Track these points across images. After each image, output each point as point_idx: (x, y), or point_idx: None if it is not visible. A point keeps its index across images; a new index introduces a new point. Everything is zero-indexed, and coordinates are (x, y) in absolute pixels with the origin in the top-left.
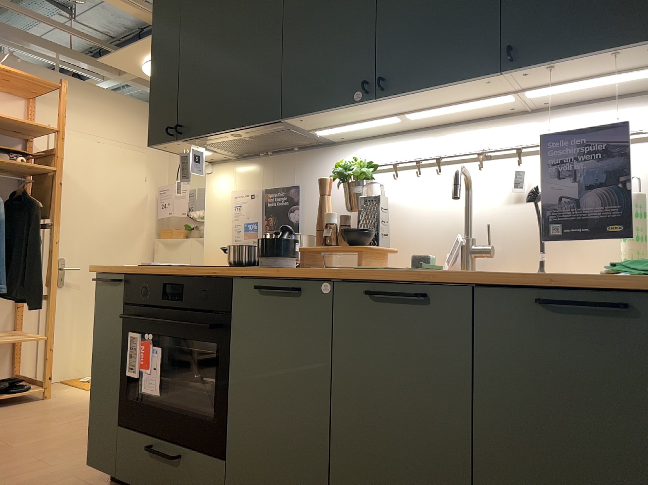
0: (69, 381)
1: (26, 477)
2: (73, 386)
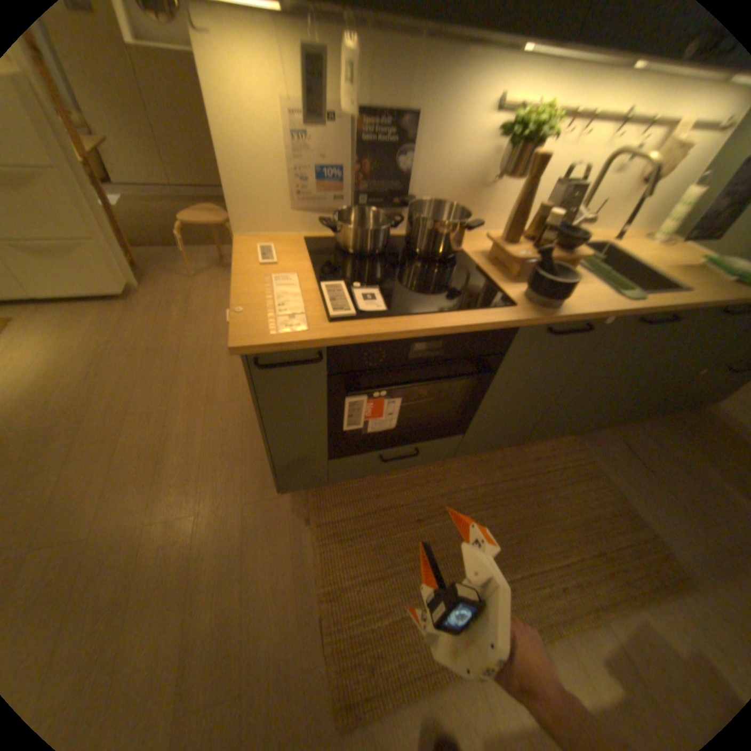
0: None
1: (199, 543)
2: None
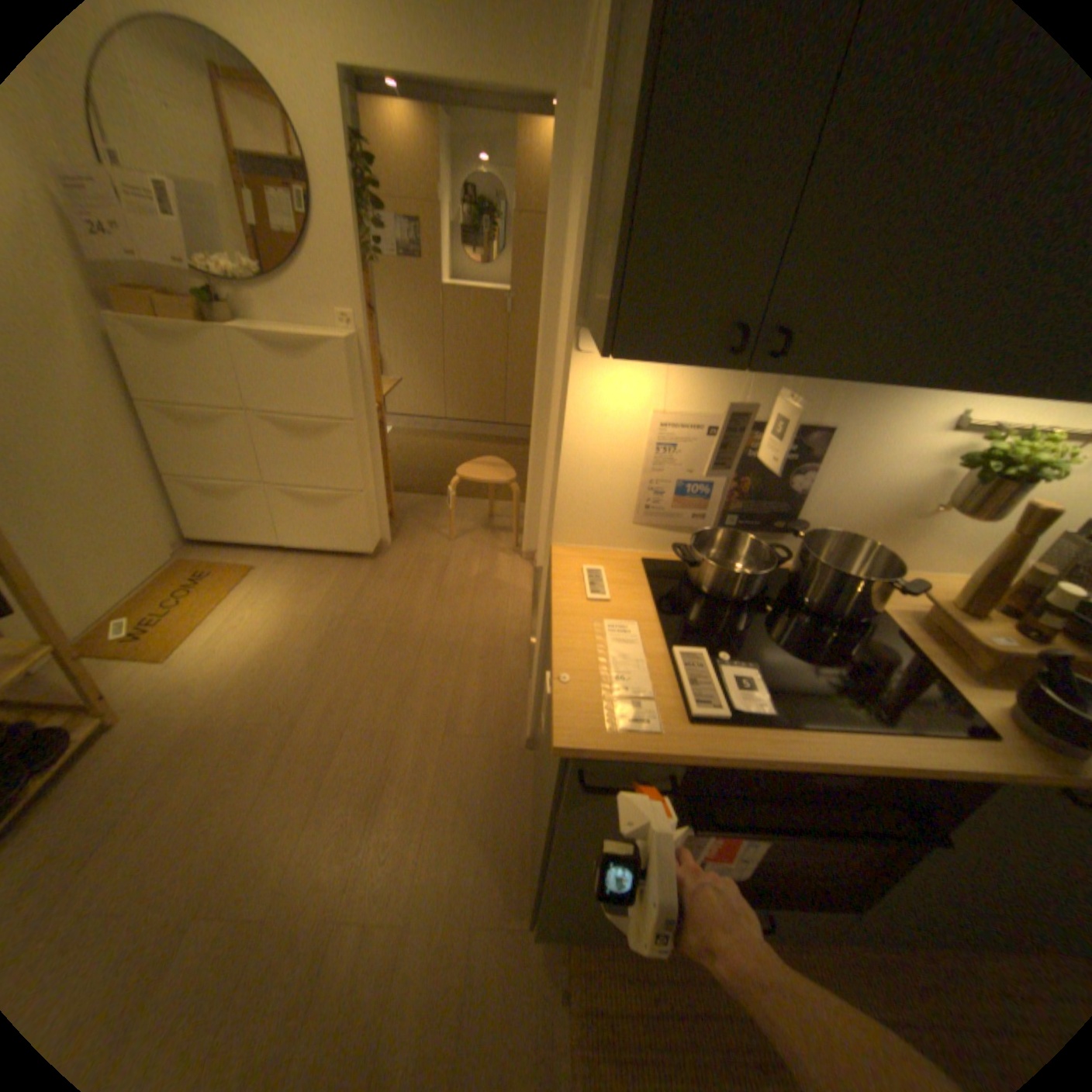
0: (89, 650)
1: (403, 982)
2: (117, 661)
